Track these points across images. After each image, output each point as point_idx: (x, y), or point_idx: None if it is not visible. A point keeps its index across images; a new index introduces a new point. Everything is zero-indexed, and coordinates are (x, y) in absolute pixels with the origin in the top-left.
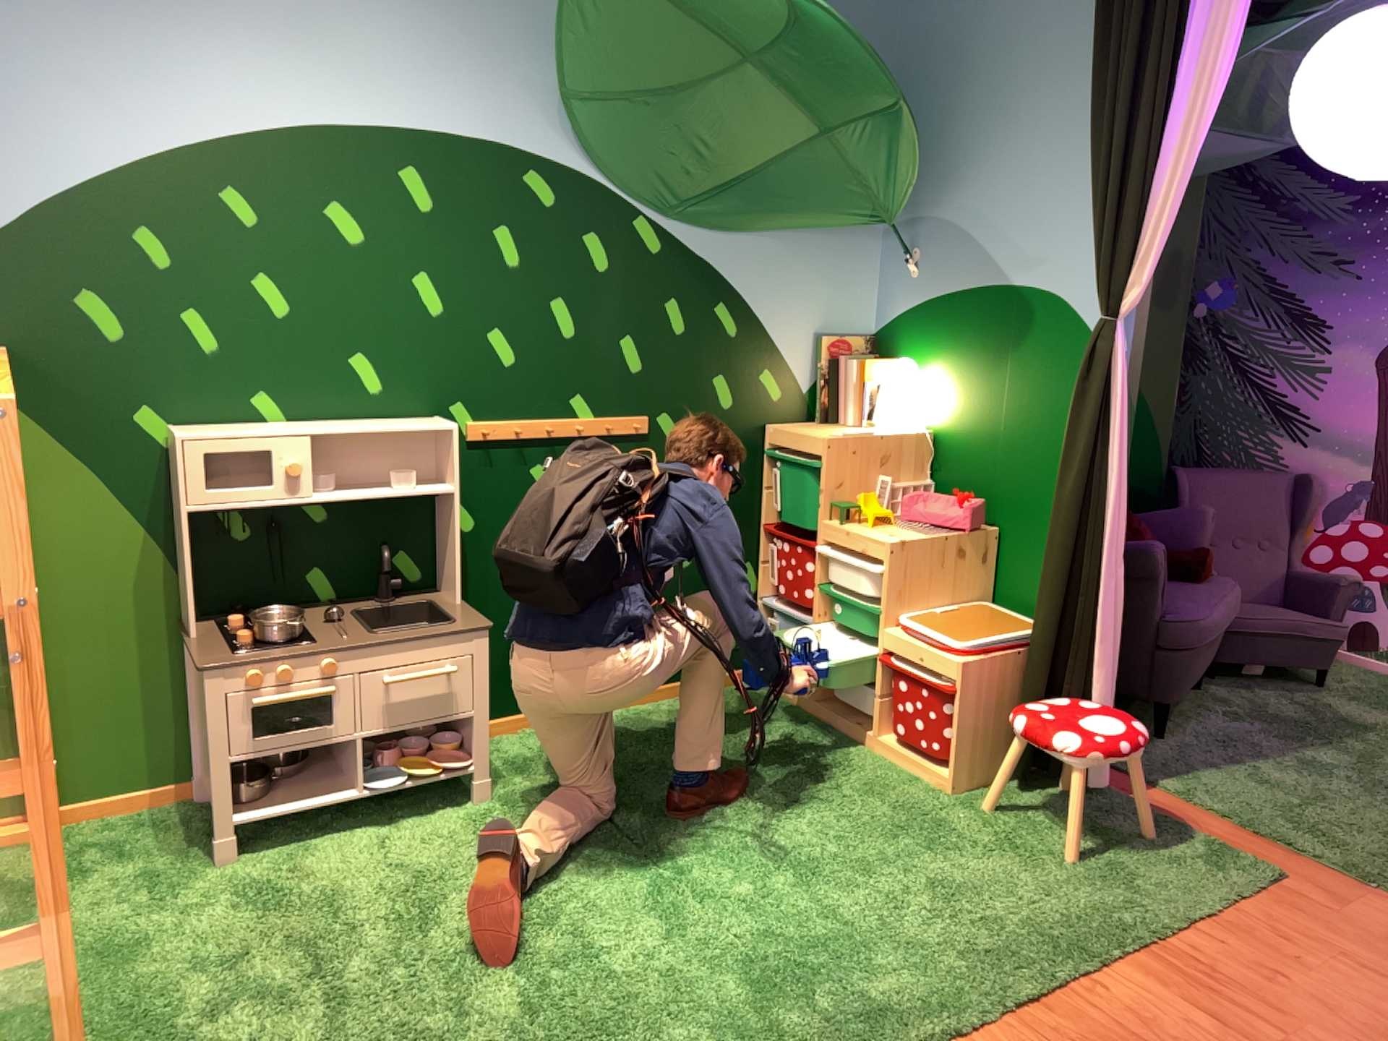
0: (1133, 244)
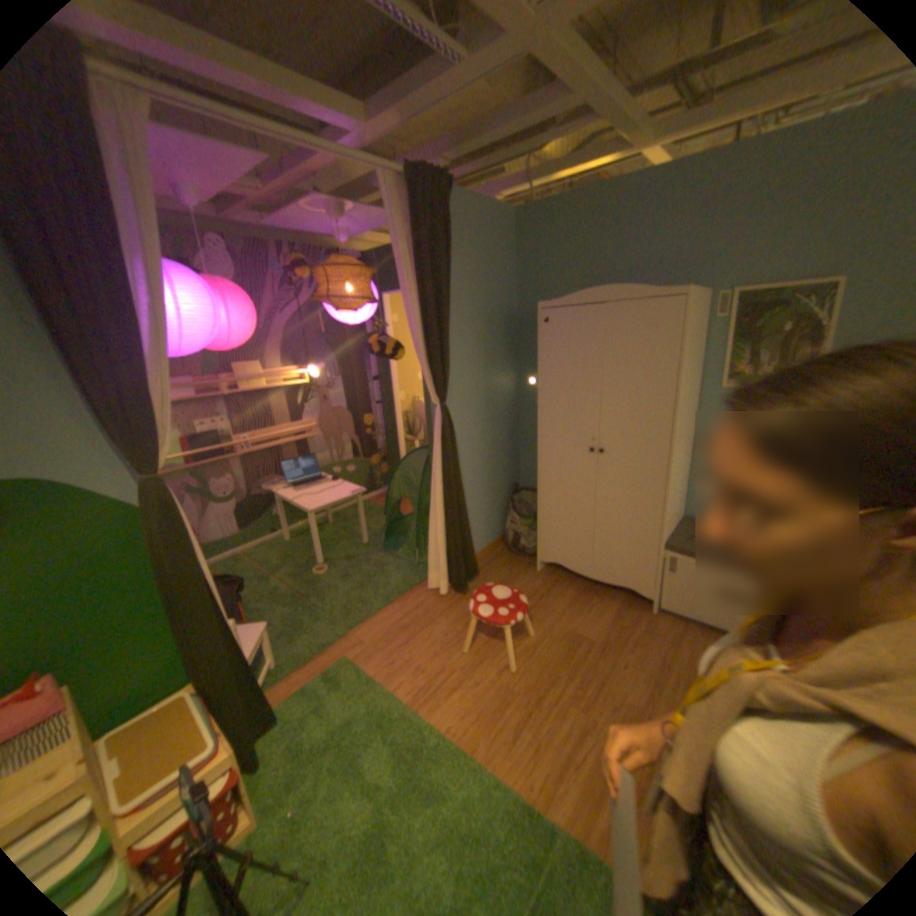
0: (149, 411)
